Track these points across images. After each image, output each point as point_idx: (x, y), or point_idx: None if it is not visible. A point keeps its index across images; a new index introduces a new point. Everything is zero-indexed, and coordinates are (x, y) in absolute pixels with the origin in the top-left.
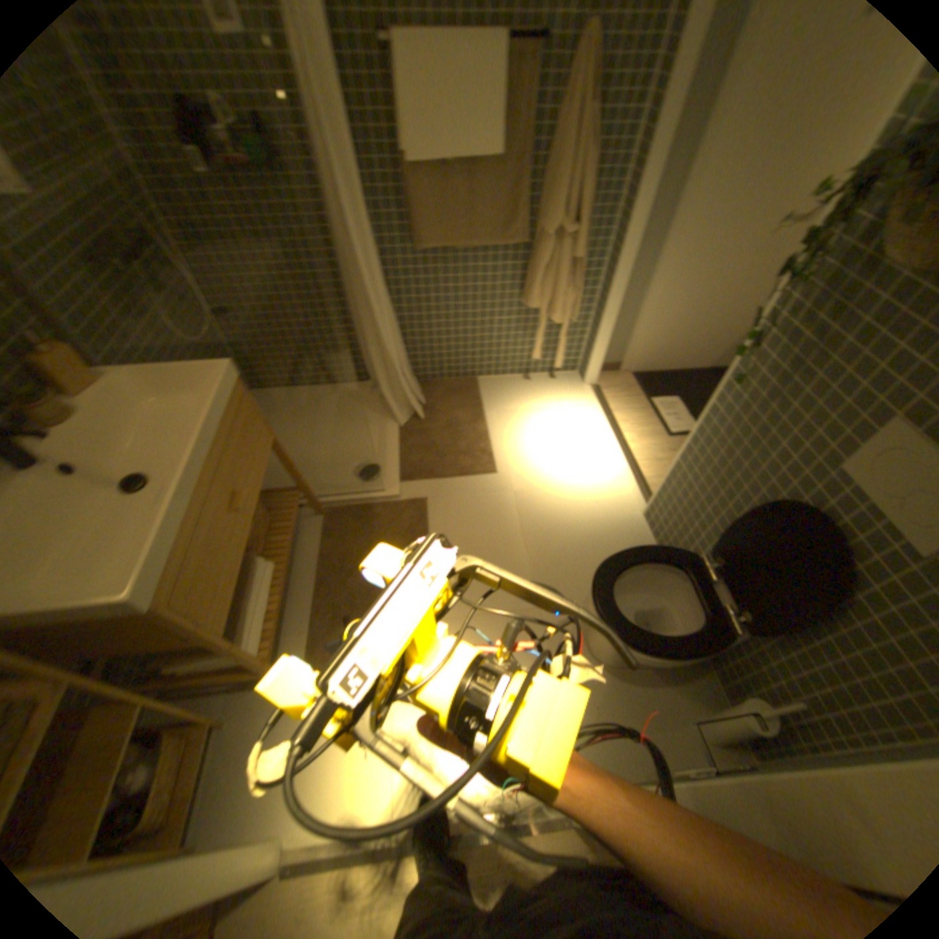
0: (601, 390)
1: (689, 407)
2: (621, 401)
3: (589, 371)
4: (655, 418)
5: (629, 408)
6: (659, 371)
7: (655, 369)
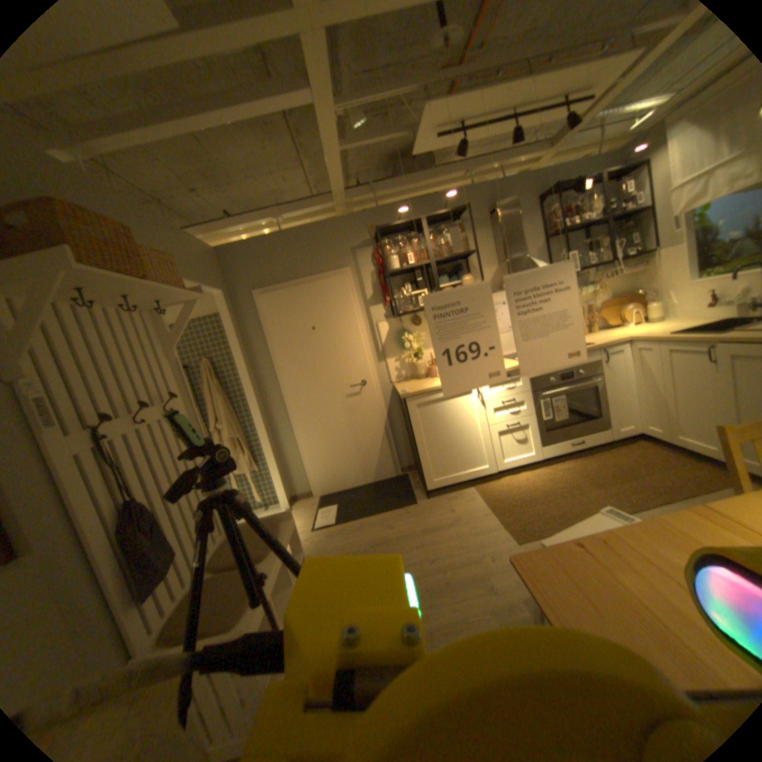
0: (290, 507)
1: (337, 507)
2: (297, 511)
3: (277, 495)
4: (310, 518)
5: (298, 515)
6: (336, 488)
7: (333, 487)
